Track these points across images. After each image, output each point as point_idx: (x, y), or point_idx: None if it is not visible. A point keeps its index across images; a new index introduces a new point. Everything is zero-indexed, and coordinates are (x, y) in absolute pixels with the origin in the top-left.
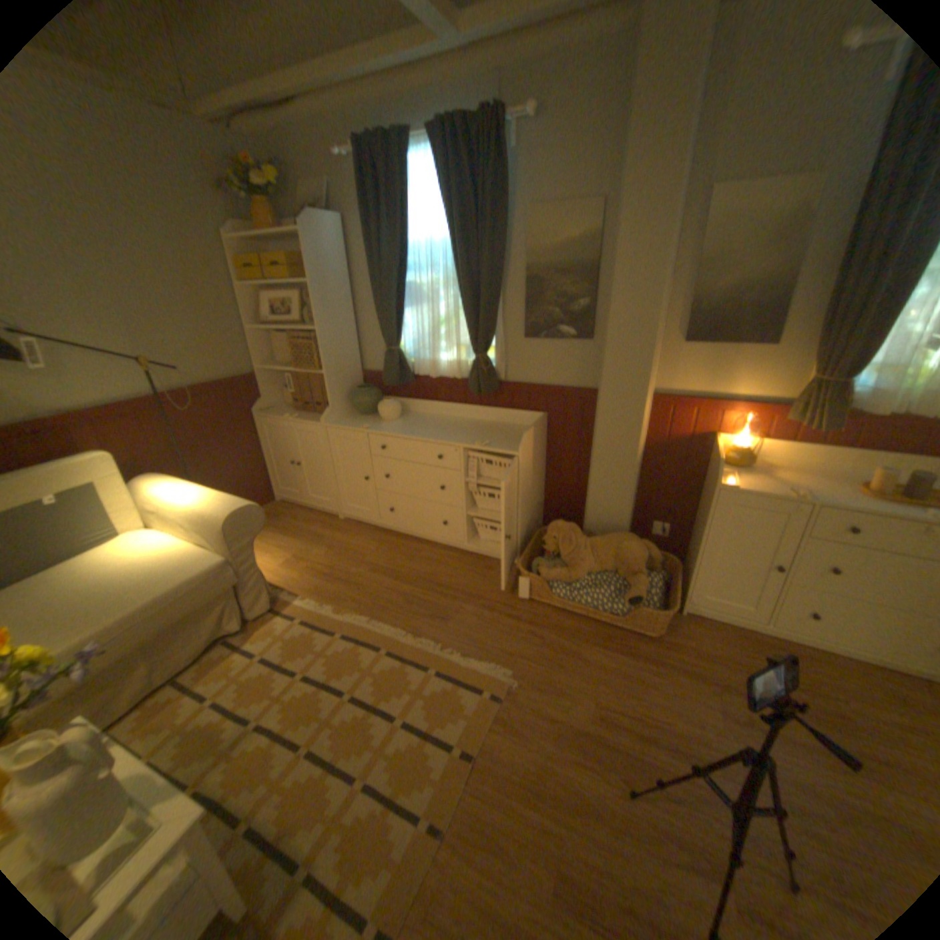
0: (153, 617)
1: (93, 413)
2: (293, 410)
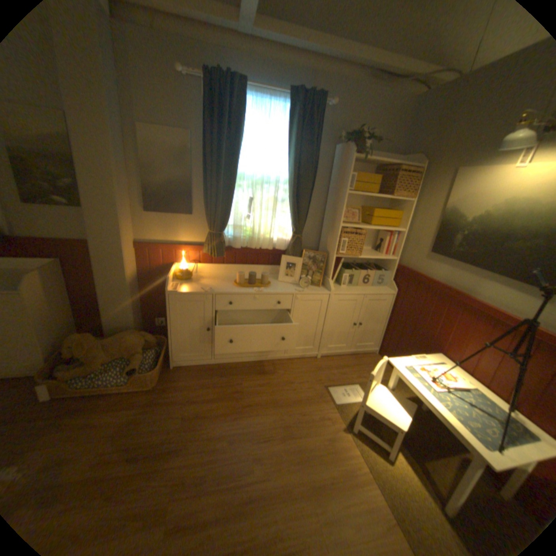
0: None
1: None
2: None
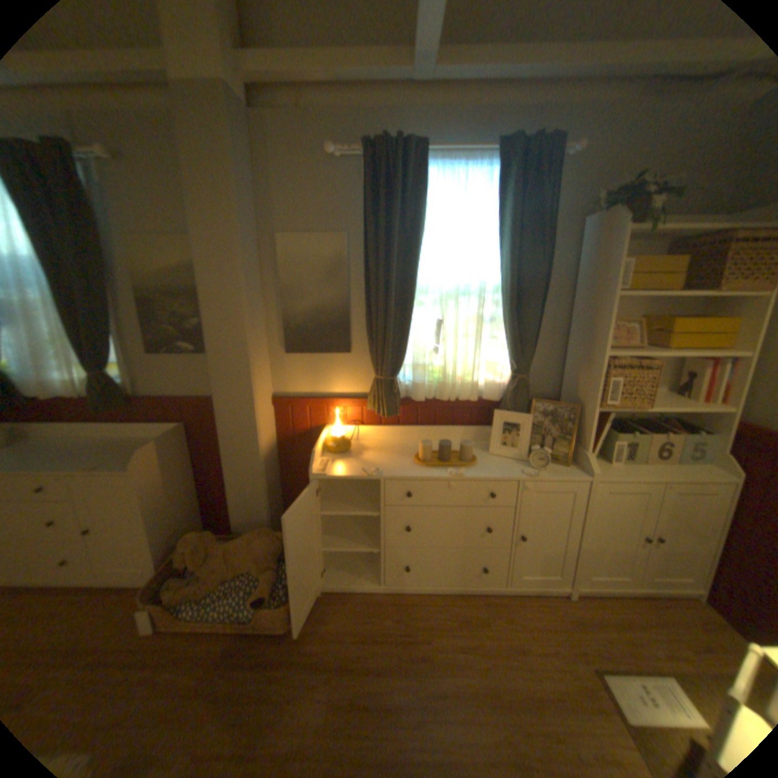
0: None
1: None
2: None
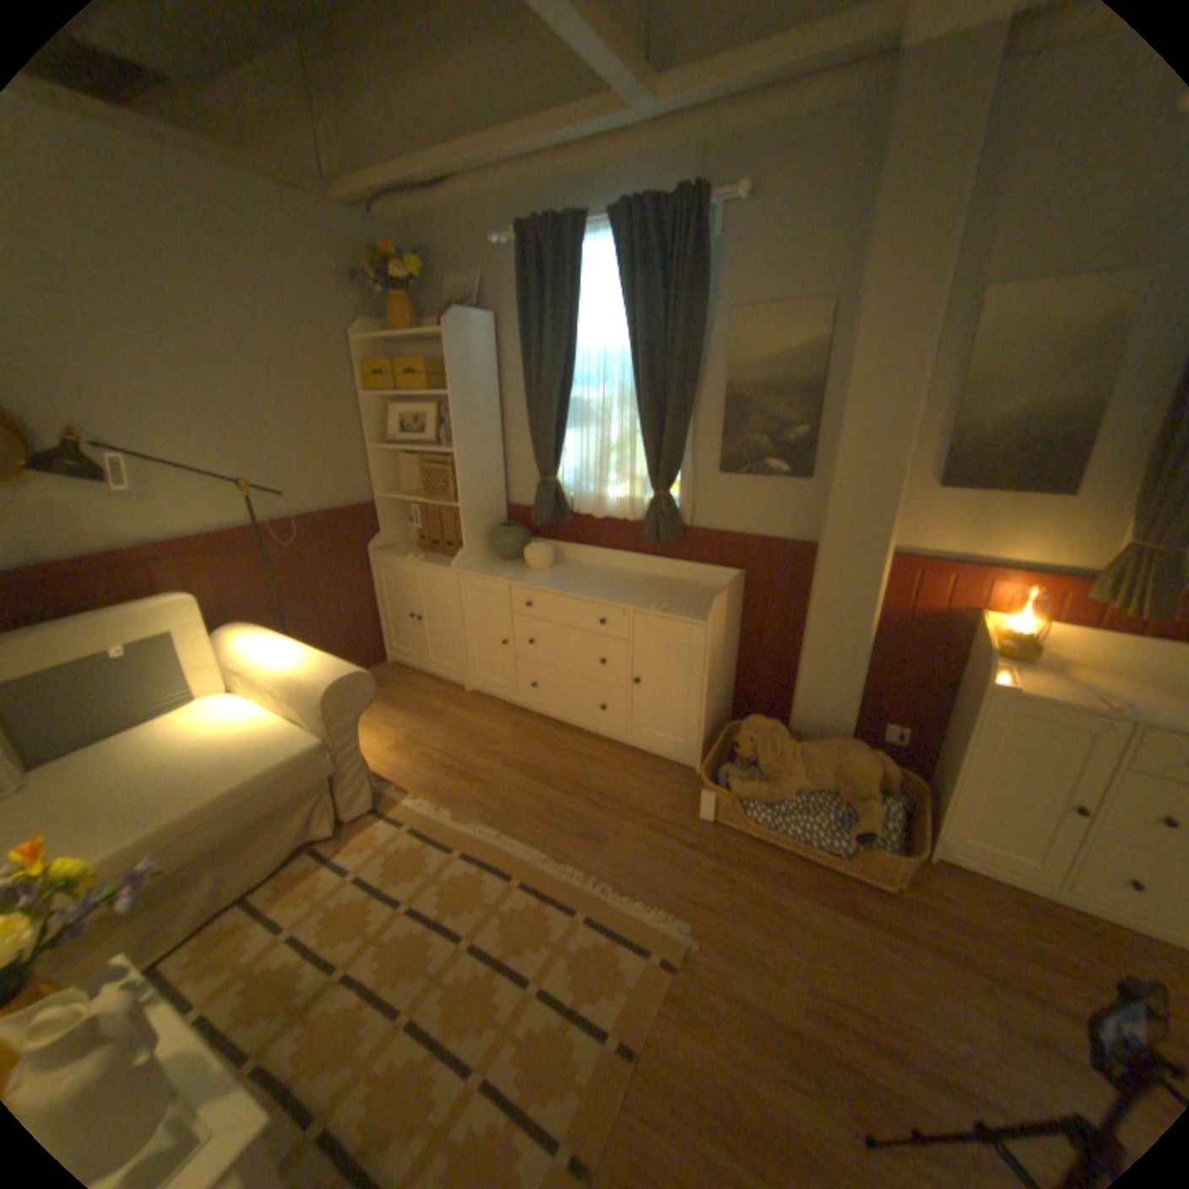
0: (227, 814)
1: (181, 546)
2: (418, 550)
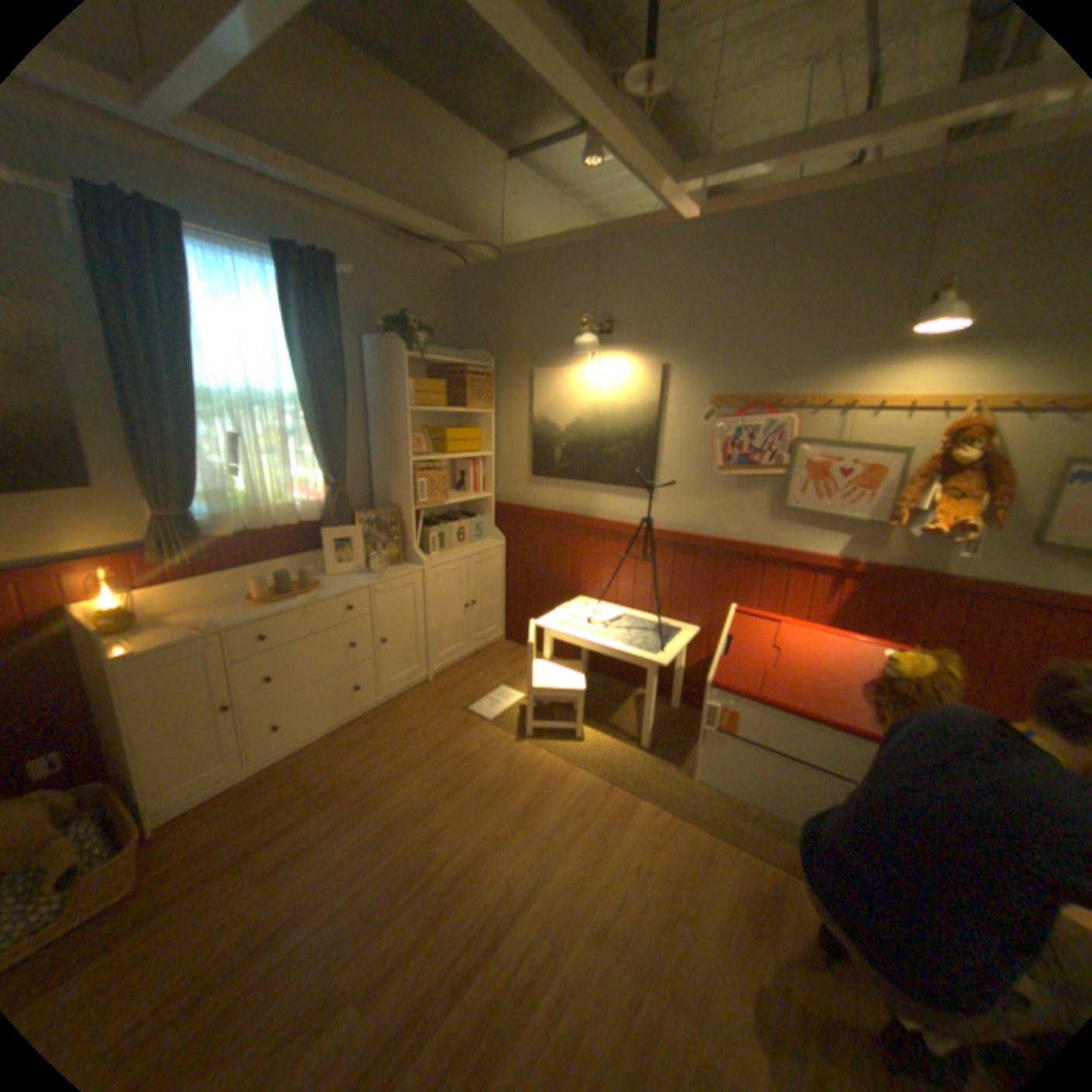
0: None
1: None
2: None
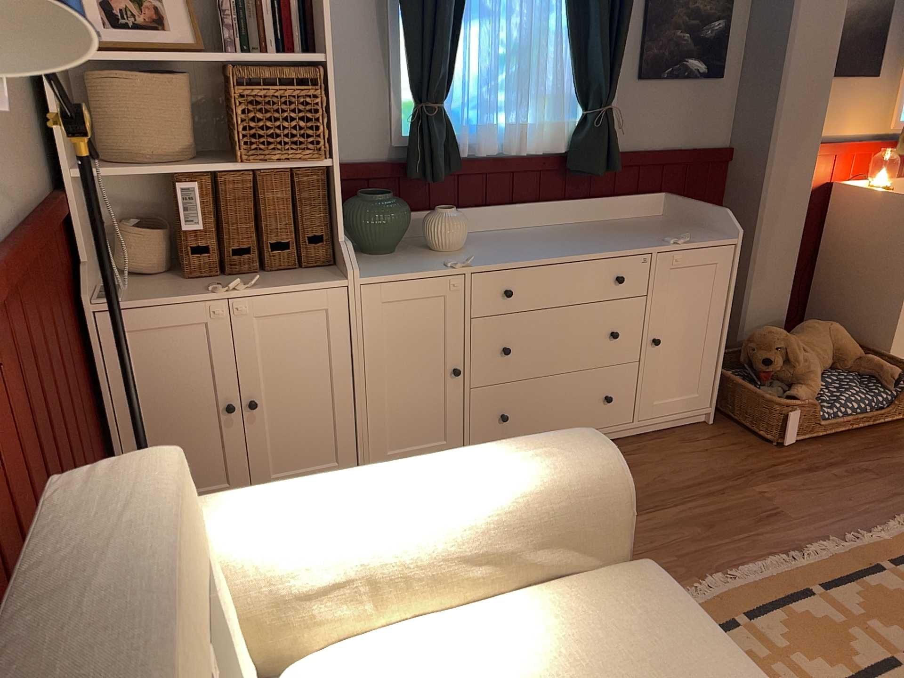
0: None
1: None
2: (185, 280)
